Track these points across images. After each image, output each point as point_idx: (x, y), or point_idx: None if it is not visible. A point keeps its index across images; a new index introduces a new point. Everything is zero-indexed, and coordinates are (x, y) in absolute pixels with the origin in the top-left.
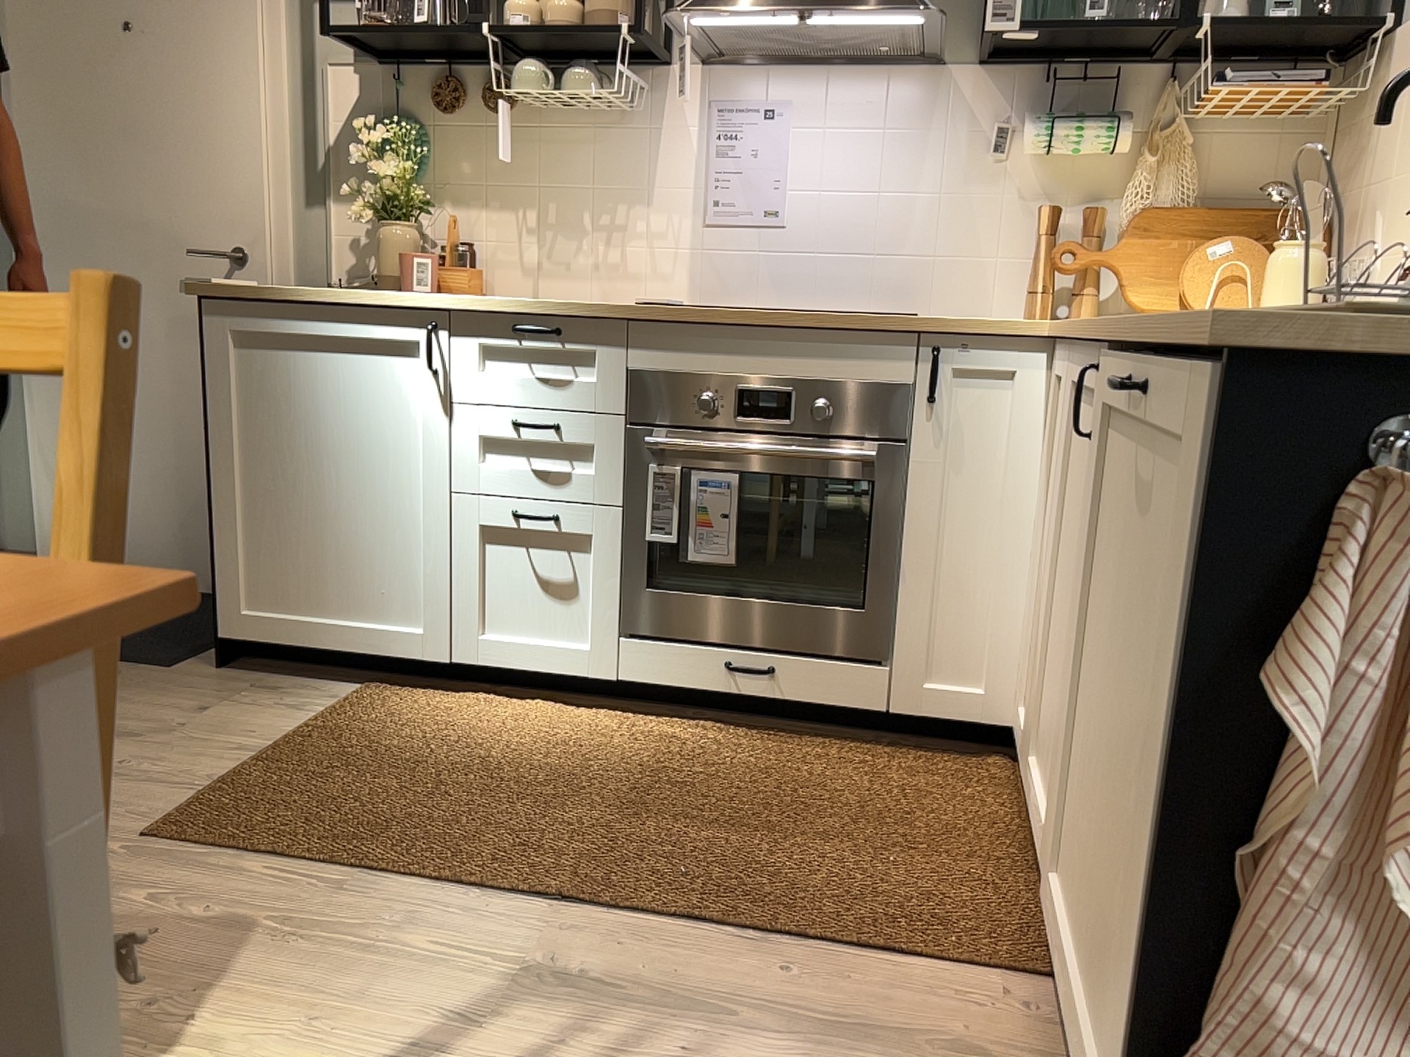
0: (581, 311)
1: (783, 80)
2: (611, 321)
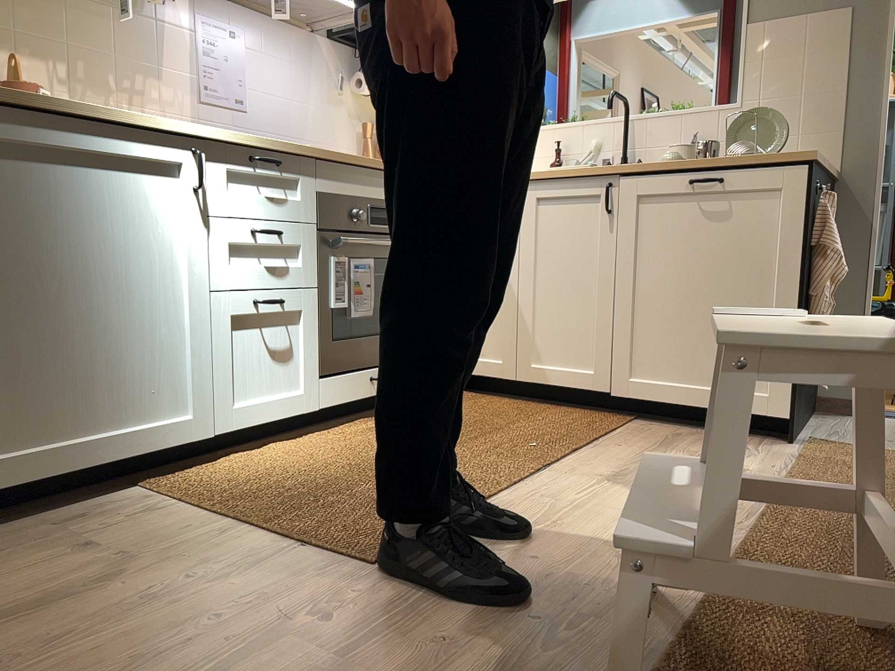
0: (295, 150)
1: (241, 17)
2: (309, 158)
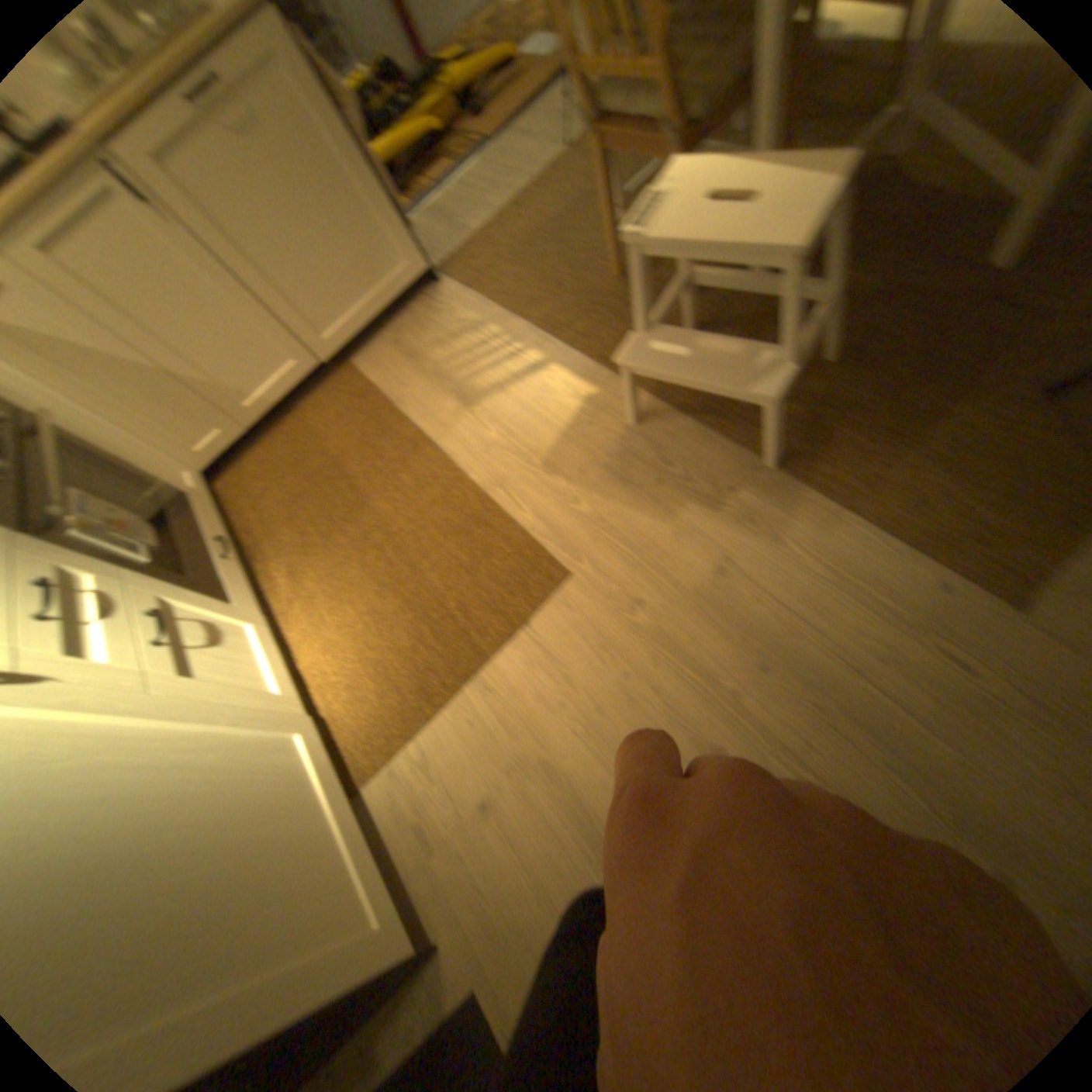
0: None
1: None
2: None
